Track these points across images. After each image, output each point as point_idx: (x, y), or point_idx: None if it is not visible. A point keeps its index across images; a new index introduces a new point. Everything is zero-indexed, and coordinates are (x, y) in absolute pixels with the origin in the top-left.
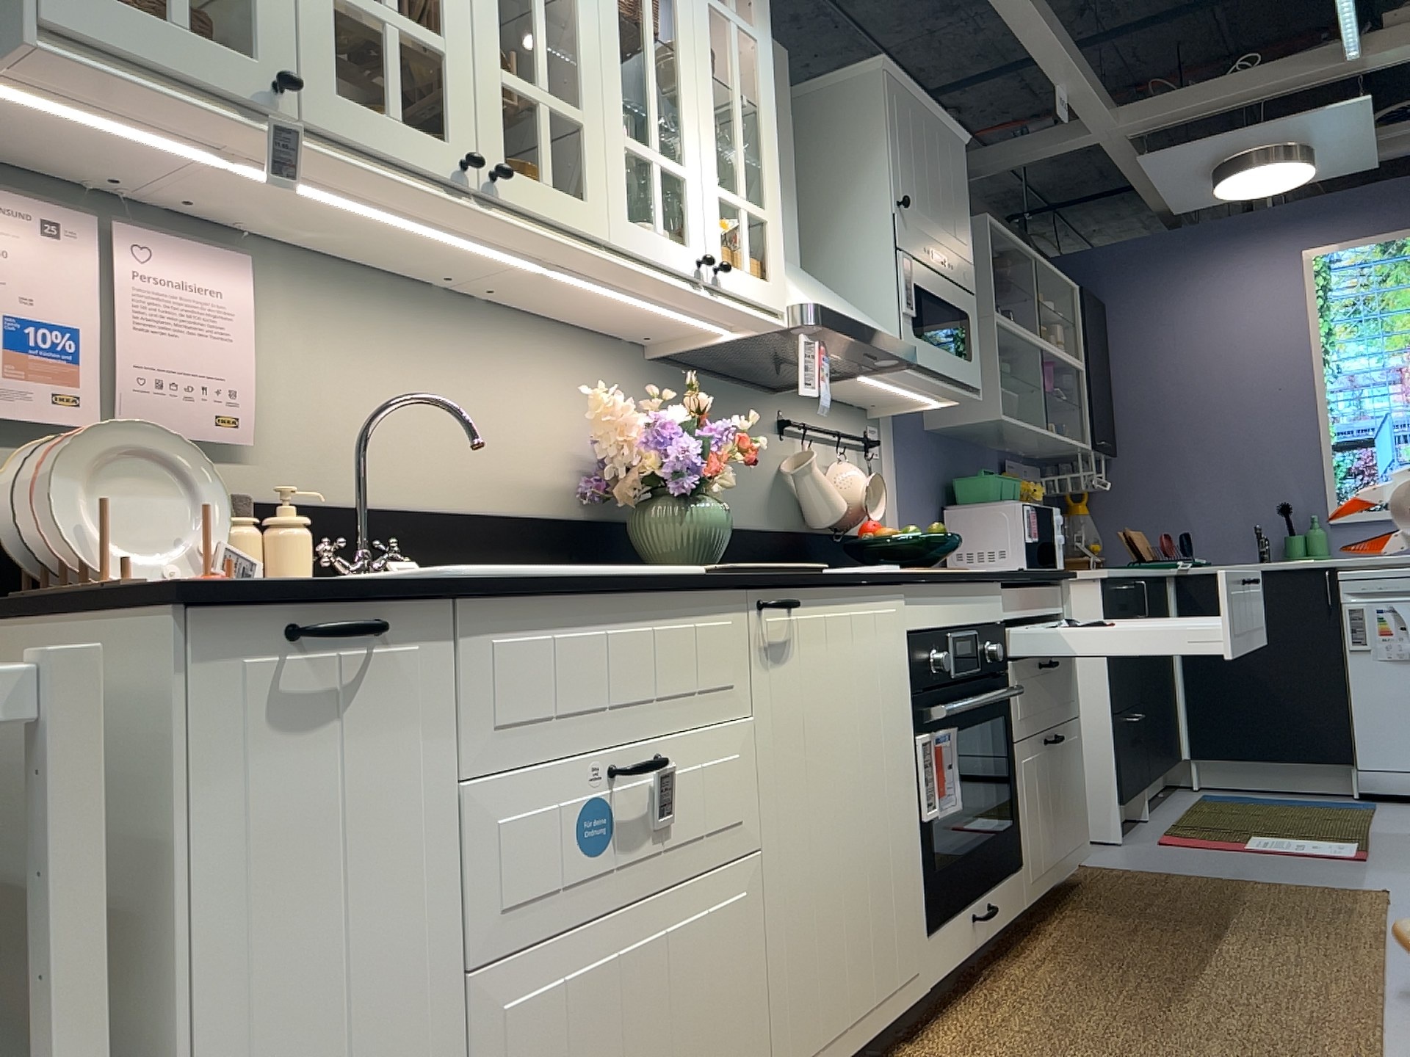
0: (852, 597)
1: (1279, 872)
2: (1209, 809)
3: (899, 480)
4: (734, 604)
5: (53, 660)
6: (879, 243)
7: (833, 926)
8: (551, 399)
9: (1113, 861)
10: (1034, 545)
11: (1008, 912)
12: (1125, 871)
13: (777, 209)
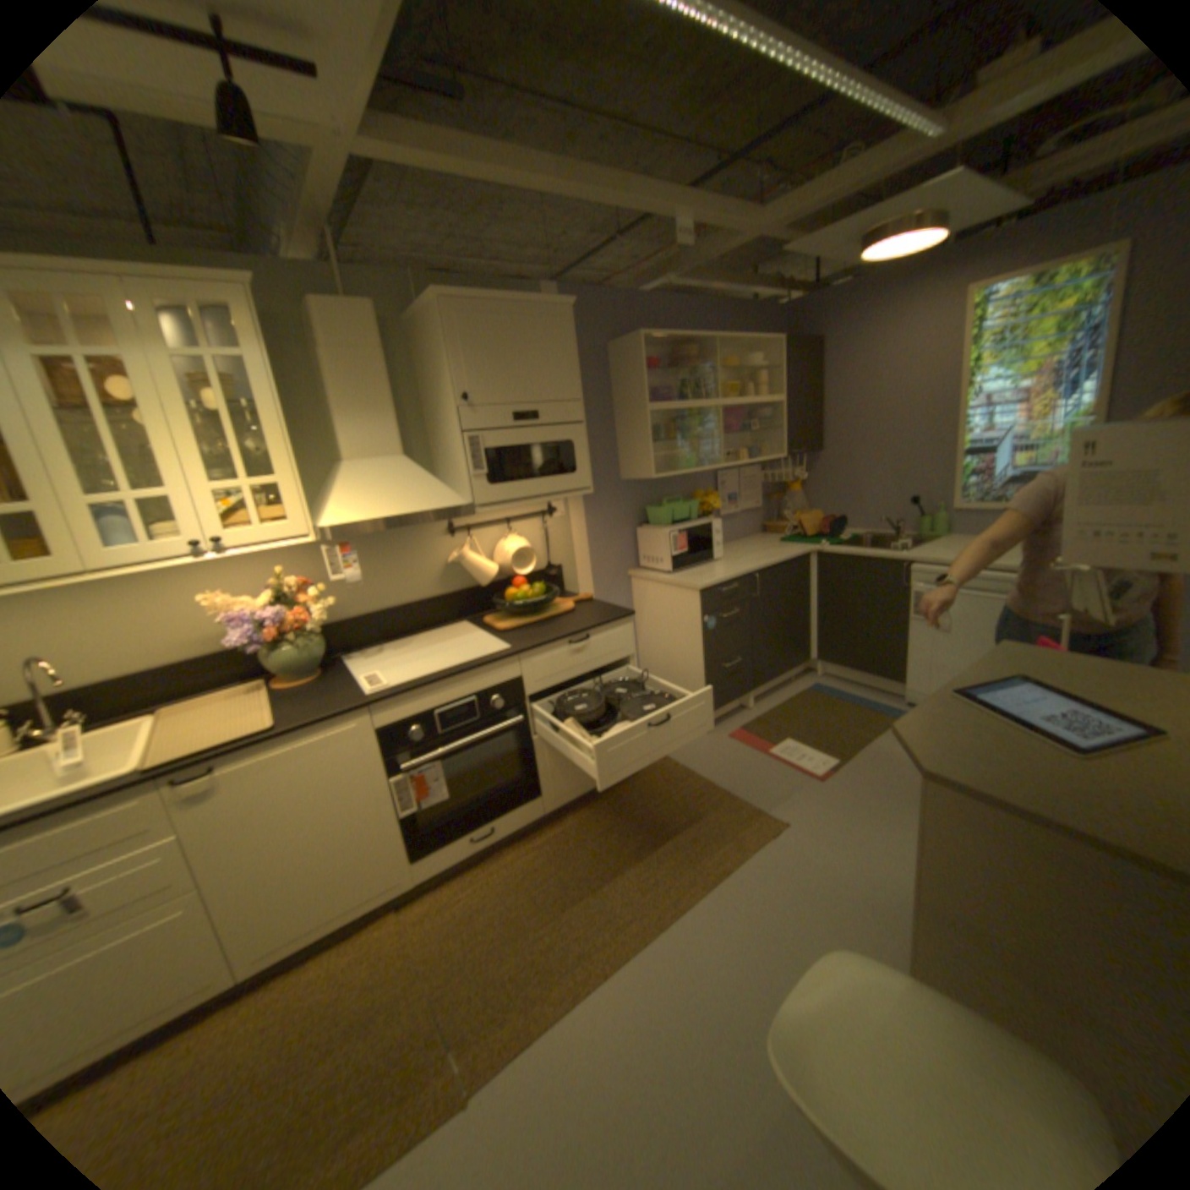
0: (291, 740)
1: (754, 787)
2: (797, 705)
3: (585, 524)
4: (139, 793)
5: None
6: (454, 428)
7: (288, 897)
8: (214, 588)
9: (682, 752)
10: (677, 557)
11: (516, 825)
12: (672, 767)
13: (286, 471)
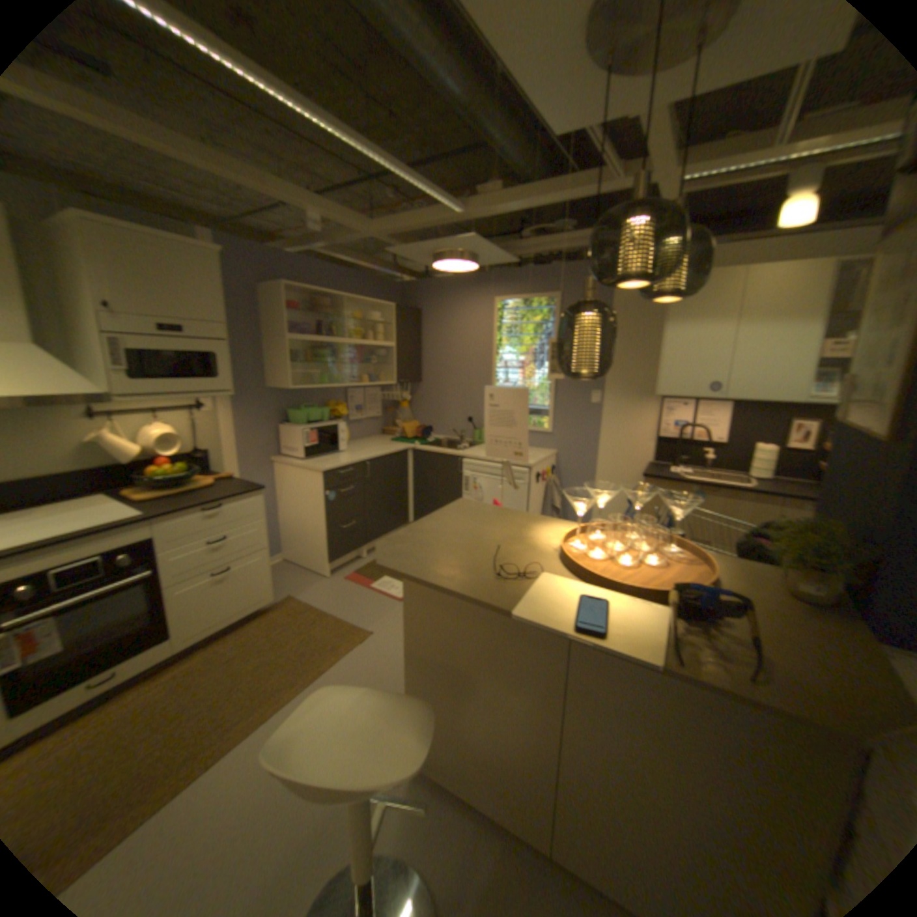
0: None
1: (356, 611)
2: None
3: (235, 418)
4: None
5: None
6: (98, 328)
7: None
8: None
9: (308, 593)
10: (311, 448)
11: (145, 666)
12: (298, 604)
13: None
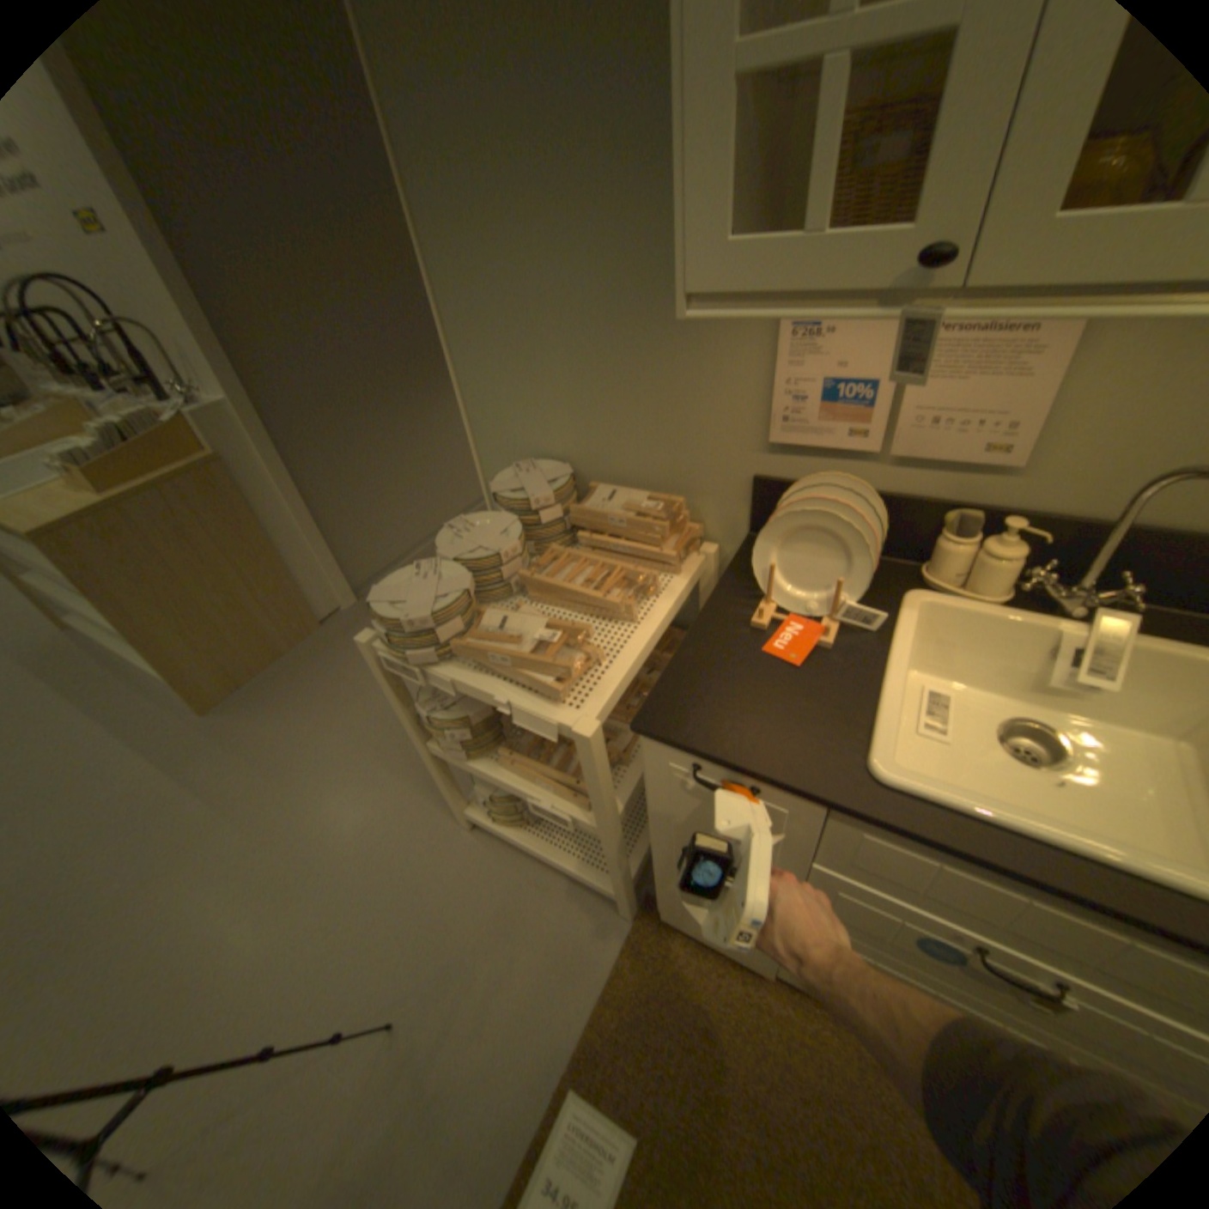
0: None
1: None
2: None
3: None
4: None
5: (579, 737)
6: None
7: None
8: None
9: None
10: None
11: None
12: None
13: None
